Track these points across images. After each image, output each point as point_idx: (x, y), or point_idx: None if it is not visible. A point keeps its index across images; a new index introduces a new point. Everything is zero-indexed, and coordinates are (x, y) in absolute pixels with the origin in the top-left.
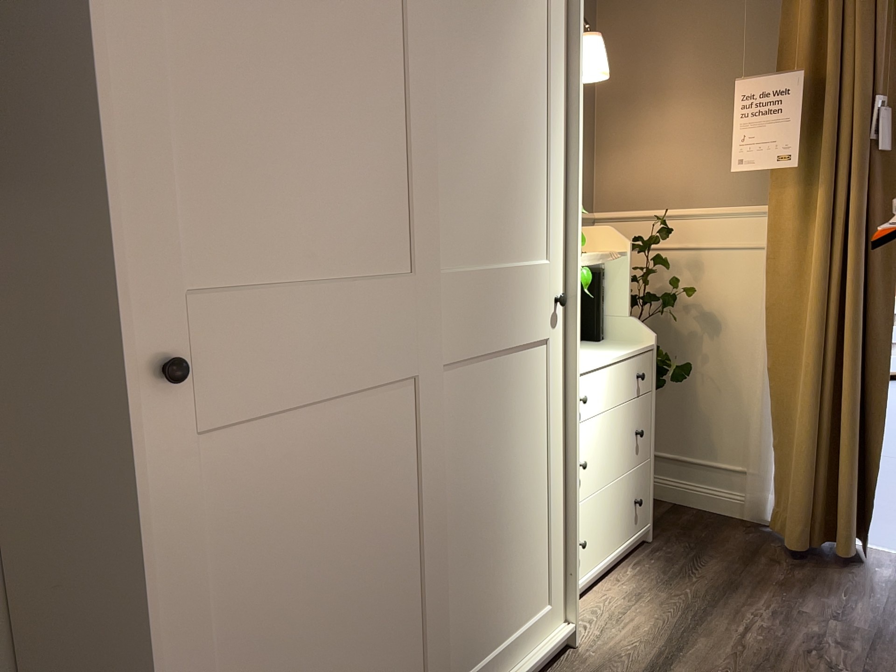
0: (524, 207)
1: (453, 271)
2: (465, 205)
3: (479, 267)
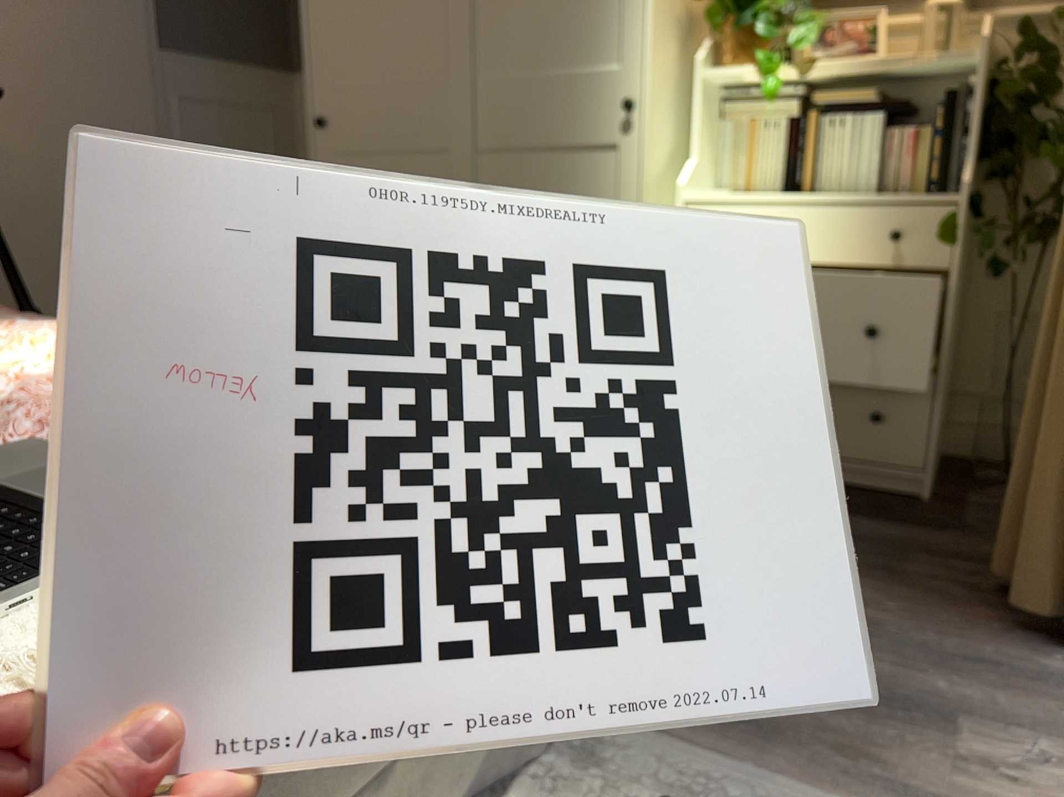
0: (590, 6)
1: (492, 75)
2: (508, 16)
3: (522, 71)
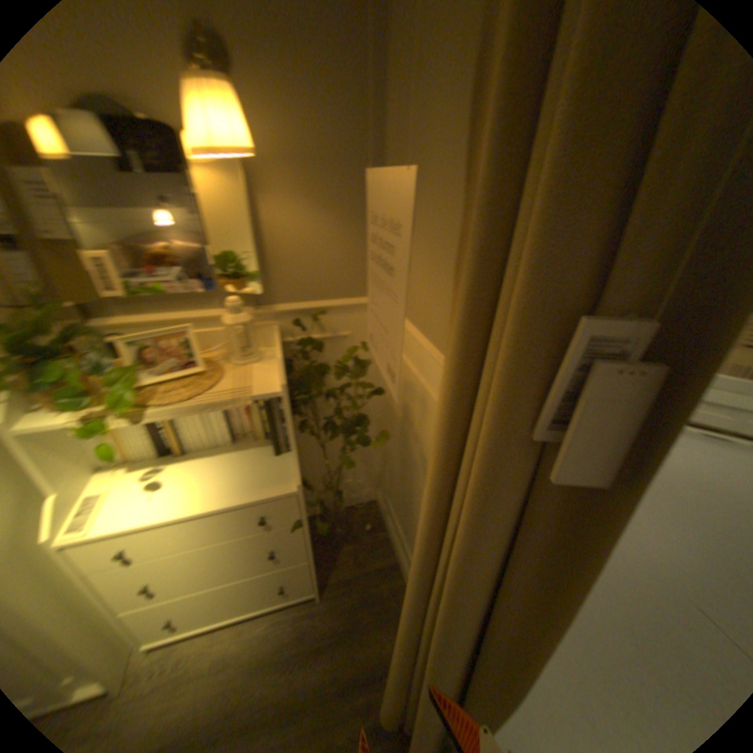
0: None
1: None
2: None
3: None
